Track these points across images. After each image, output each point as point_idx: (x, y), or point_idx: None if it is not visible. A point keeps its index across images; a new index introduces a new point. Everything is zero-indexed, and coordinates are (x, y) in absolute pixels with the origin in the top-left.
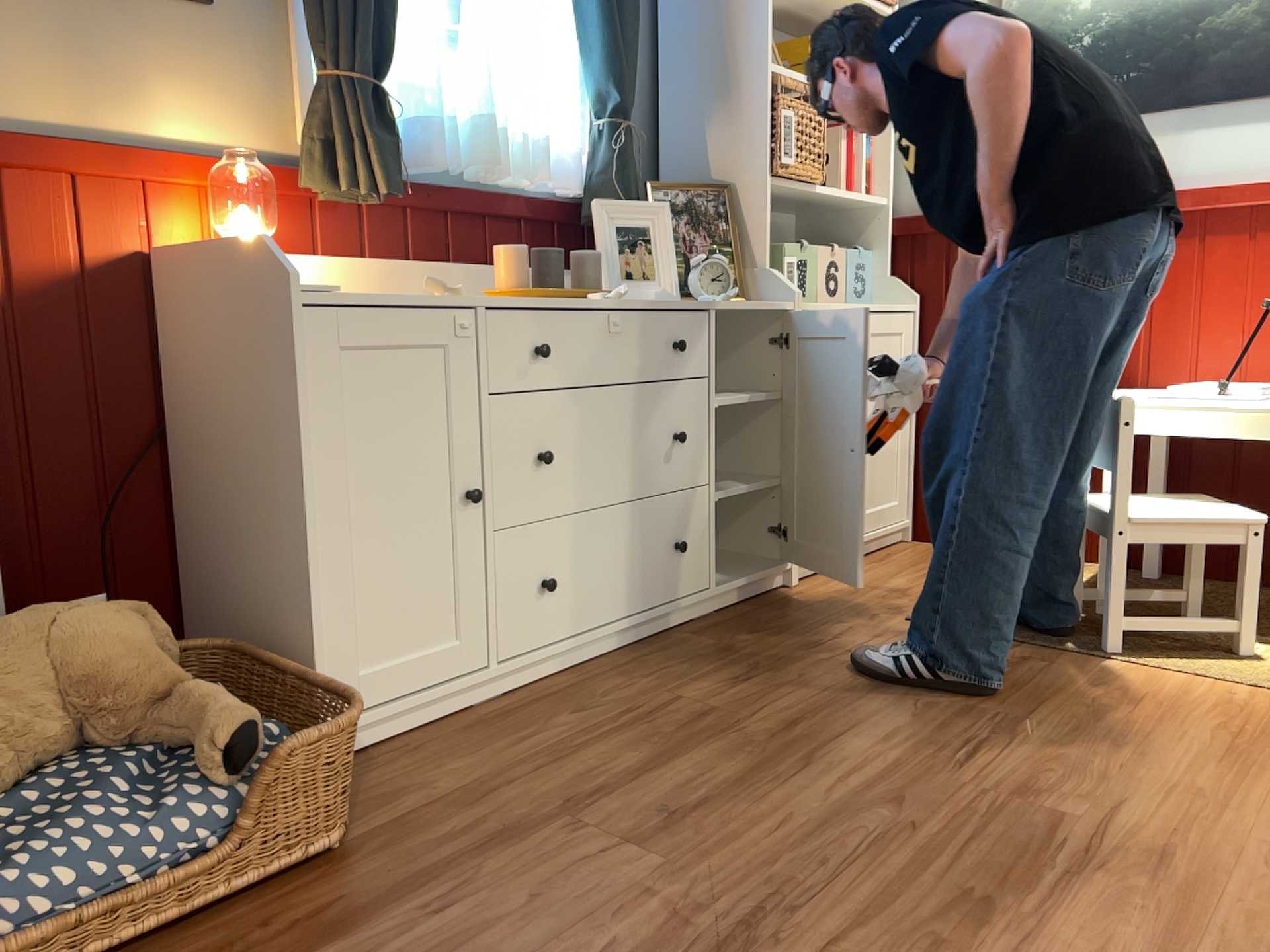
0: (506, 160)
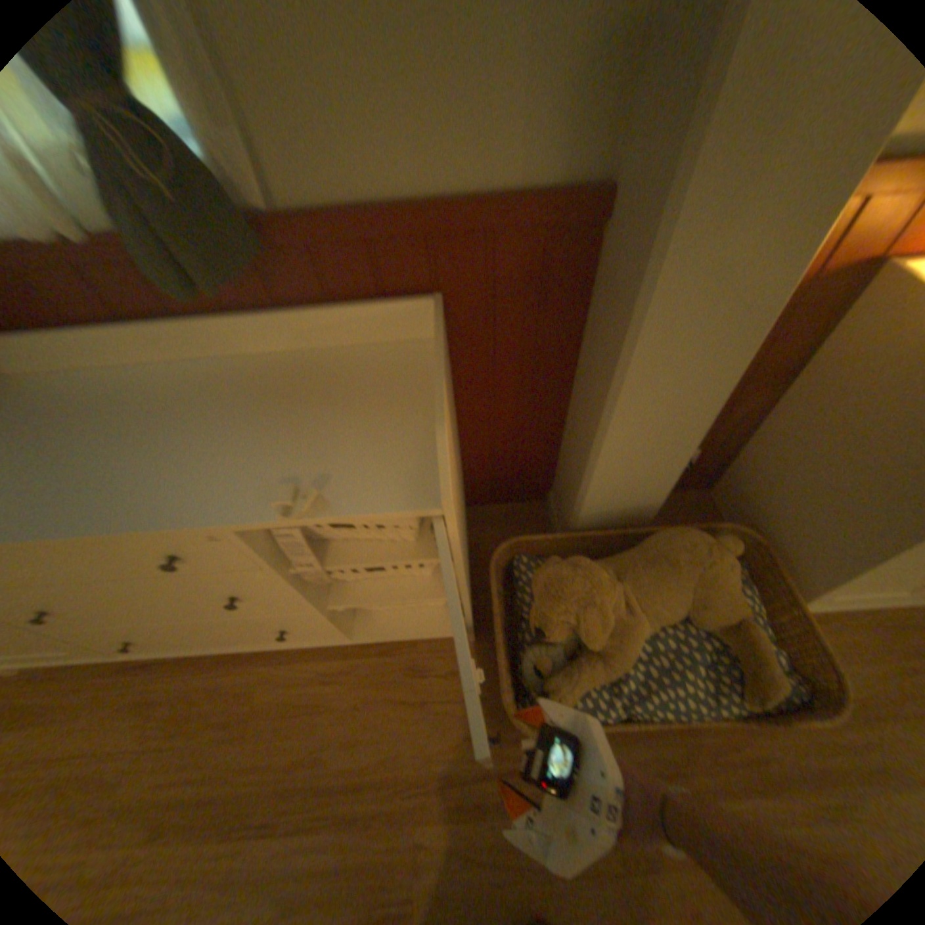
0: None
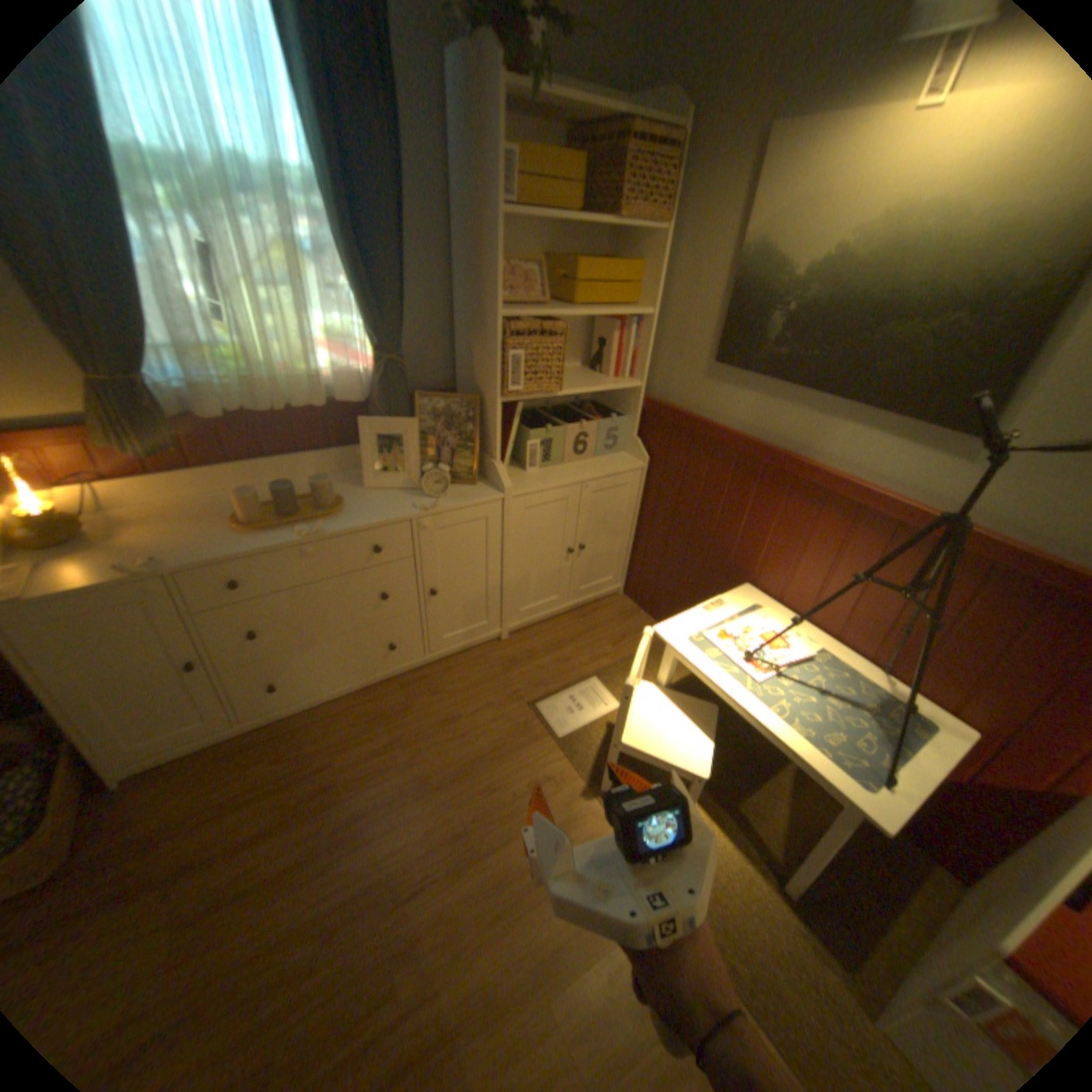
0: (295, 386)
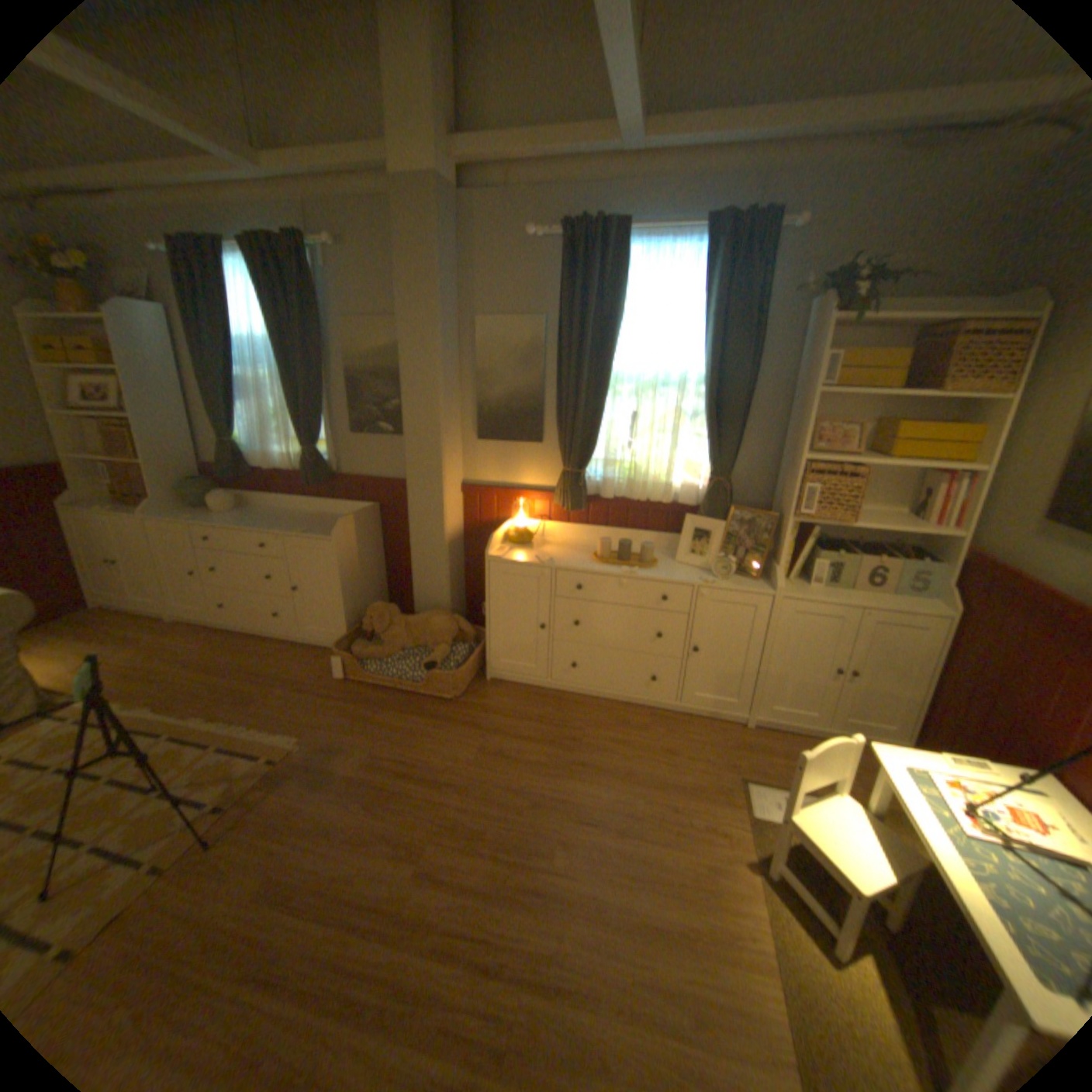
0: (657, 490)
